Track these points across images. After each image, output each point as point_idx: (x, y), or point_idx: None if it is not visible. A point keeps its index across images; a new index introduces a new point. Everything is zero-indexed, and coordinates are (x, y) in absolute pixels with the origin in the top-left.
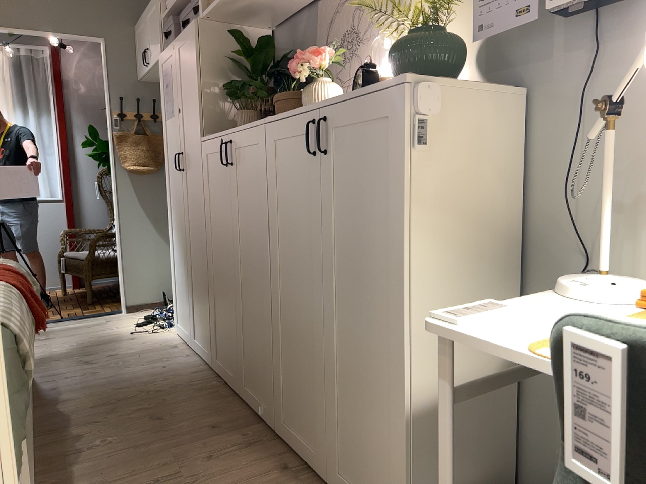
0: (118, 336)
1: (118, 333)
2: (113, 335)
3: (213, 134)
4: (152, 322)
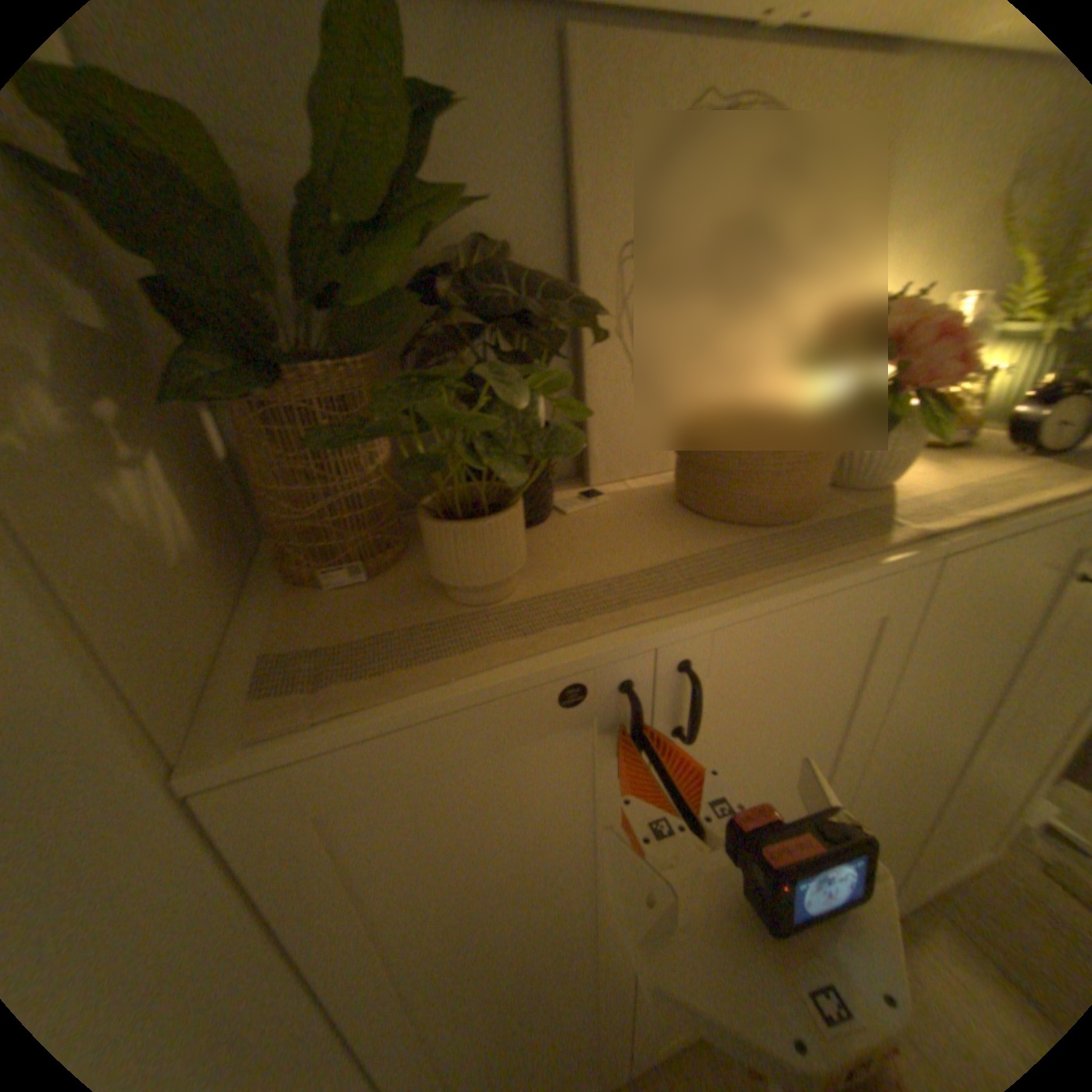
0: None
1: None
2: None
3: (410, 688)
4: None
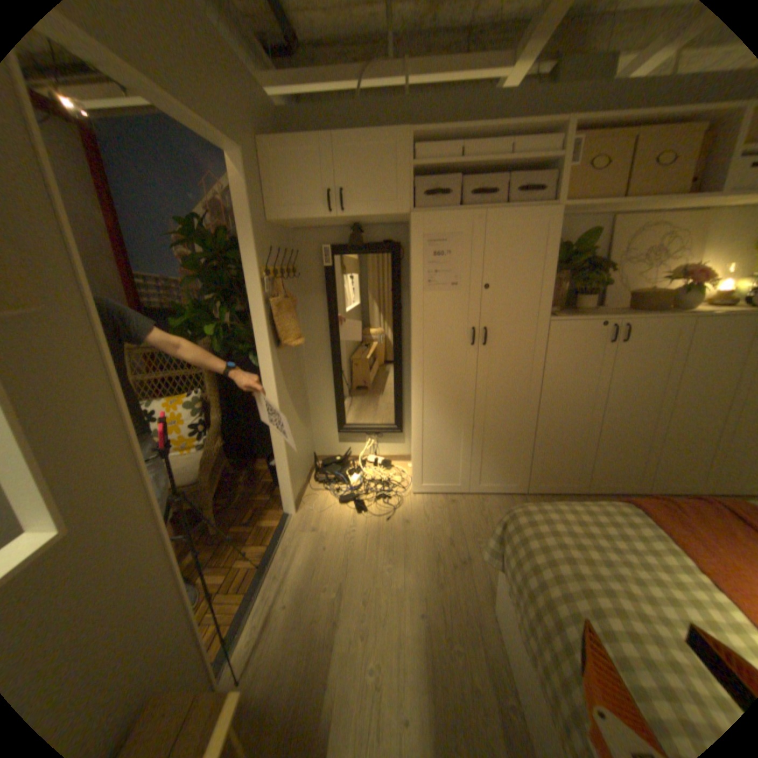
0: (388, 531)
1: (377, 529)
2: (381, 534)
3: (579, 317)
4: (357, 501)
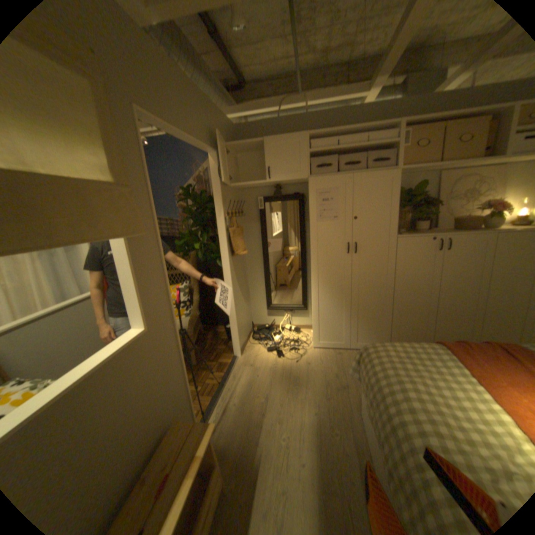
0: (297, 368)
1: (290, 367)
2: (292, 370)
3: (417, 235)
4: (278, 351)
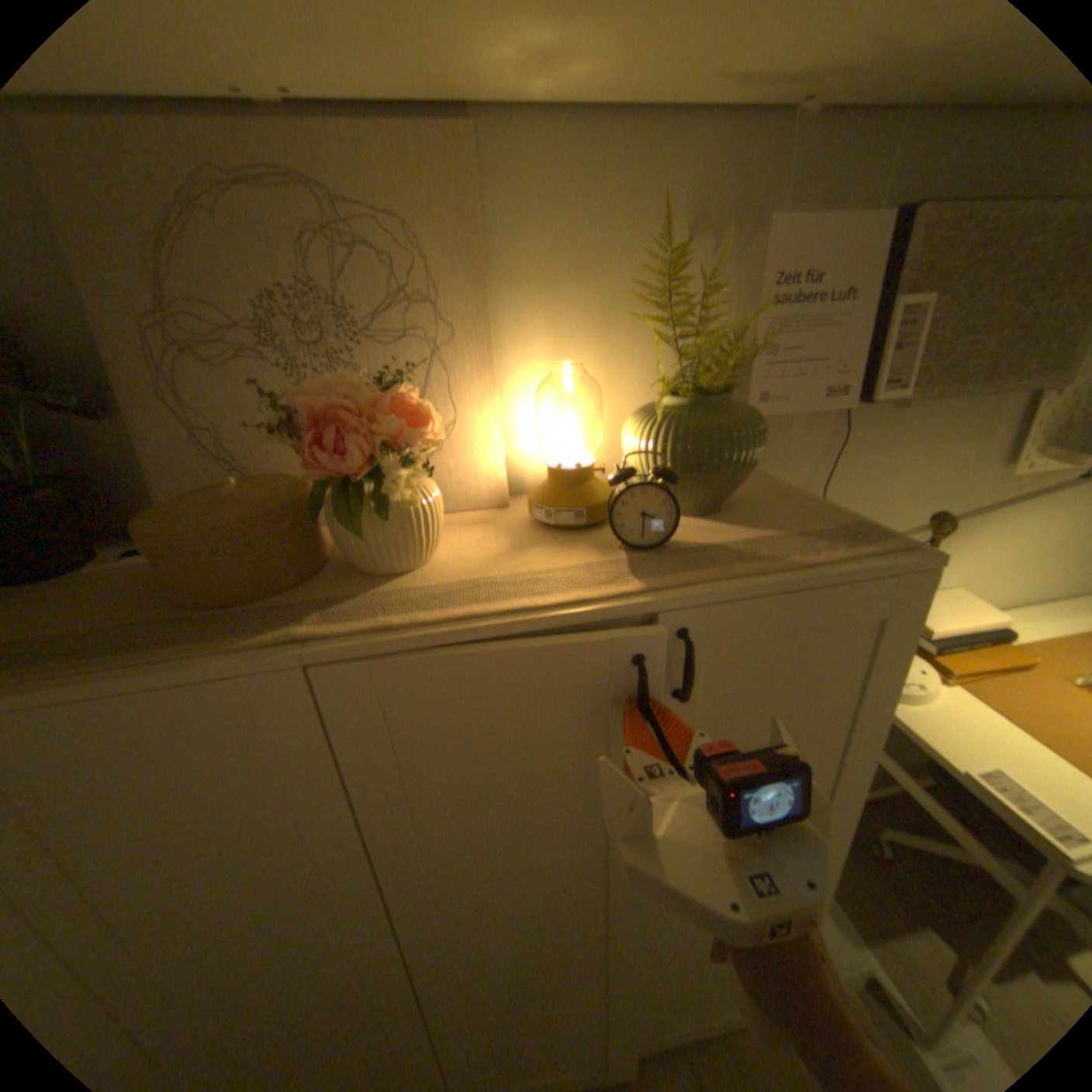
0: None
1: None
2: None
3: None
4: None
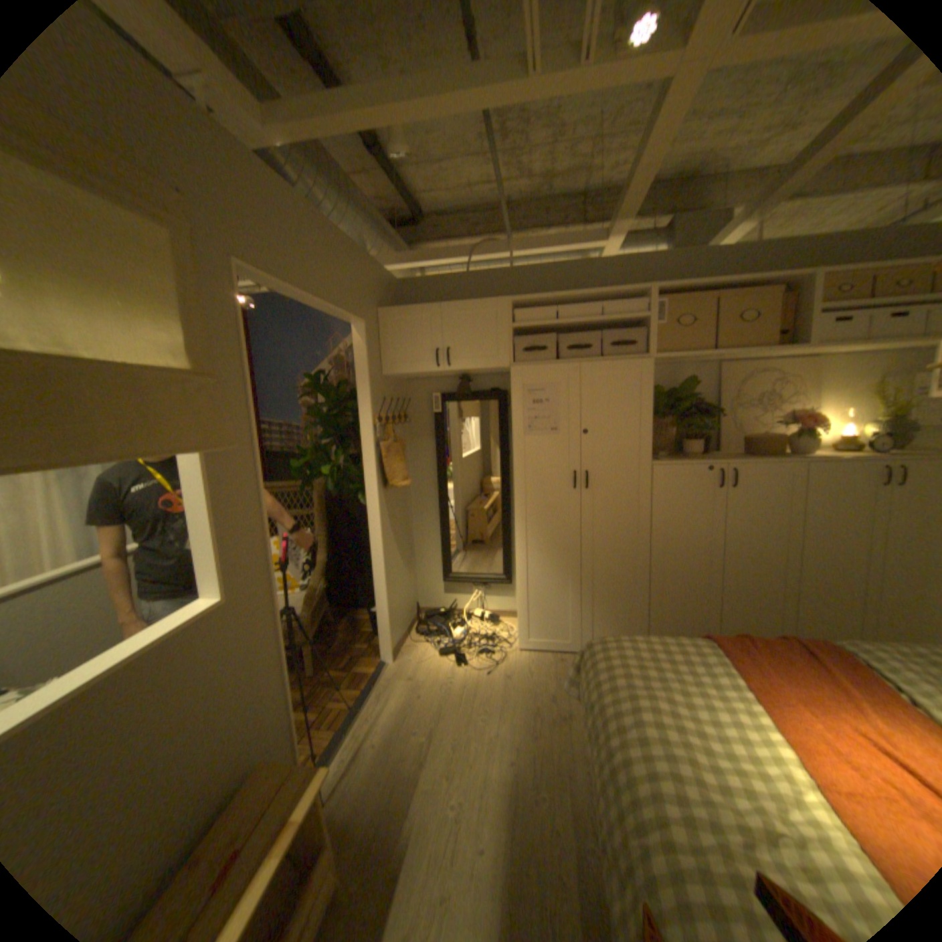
0: (487, 685)
1: (476, 683)
2: (479, 688)
3: (683, 461)
4: (458, 656)
